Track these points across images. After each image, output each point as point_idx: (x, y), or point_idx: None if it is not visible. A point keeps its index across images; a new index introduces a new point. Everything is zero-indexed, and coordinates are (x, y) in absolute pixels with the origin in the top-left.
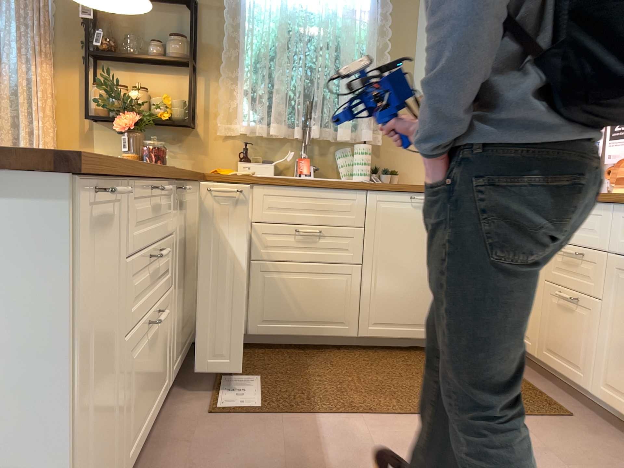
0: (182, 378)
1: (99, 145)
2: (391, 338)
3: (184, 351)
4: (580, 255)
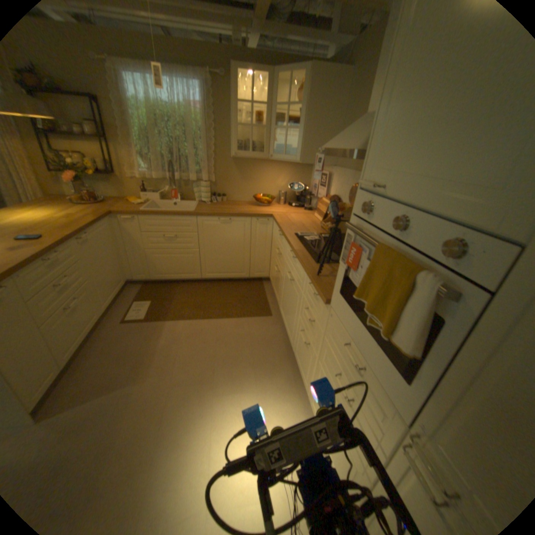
0: (116, 305)
1: (63, 184)
2: (216, 279)
3: (114, 295)
4: (279, 255)
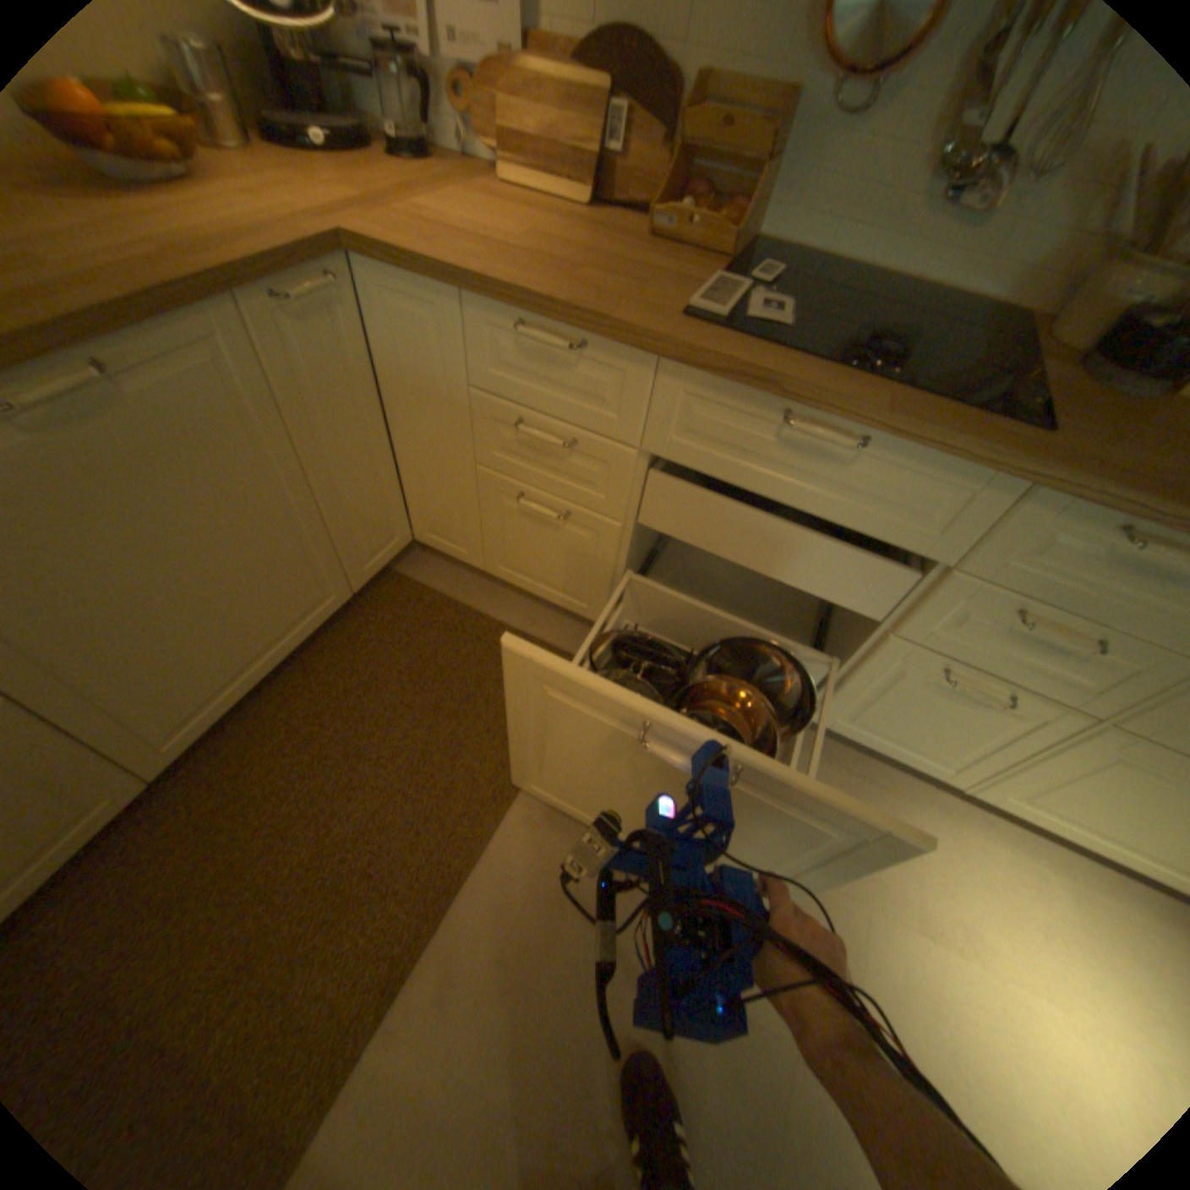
0: None
1: None
2: (223, 715)
3: None
4: (571, 446)
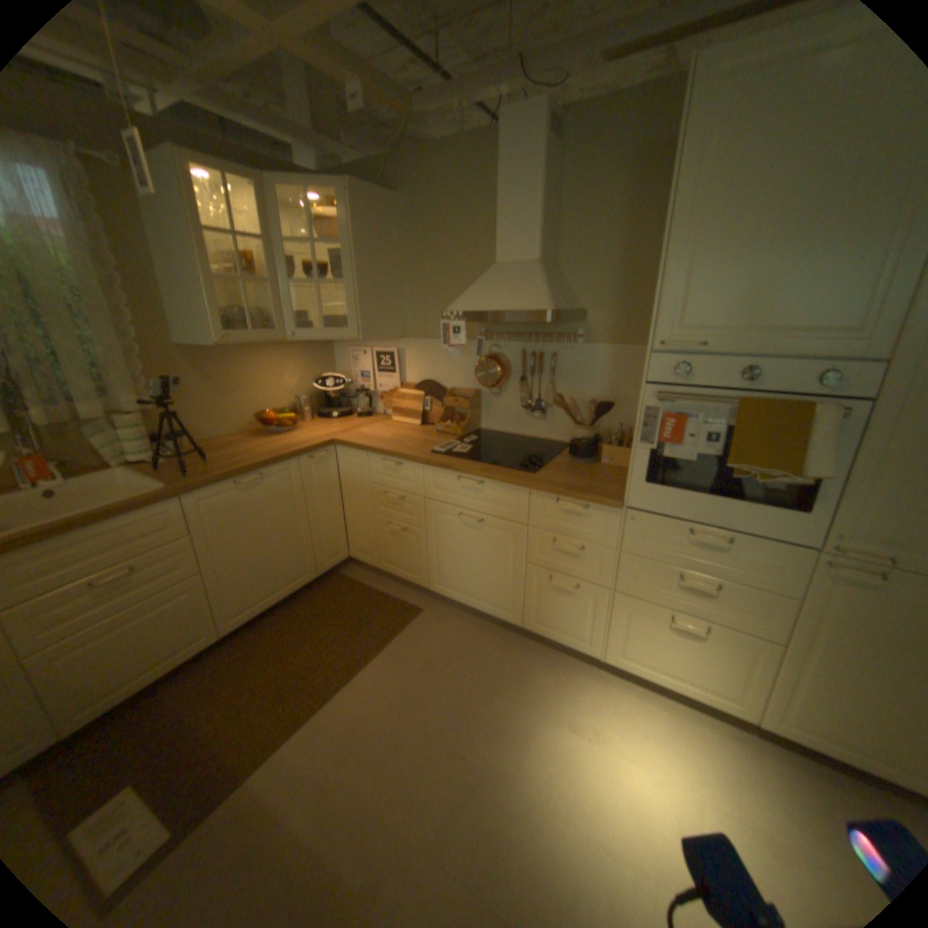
0: None
1: None
2: (253, 617)
3: None
4: (401, 498)
